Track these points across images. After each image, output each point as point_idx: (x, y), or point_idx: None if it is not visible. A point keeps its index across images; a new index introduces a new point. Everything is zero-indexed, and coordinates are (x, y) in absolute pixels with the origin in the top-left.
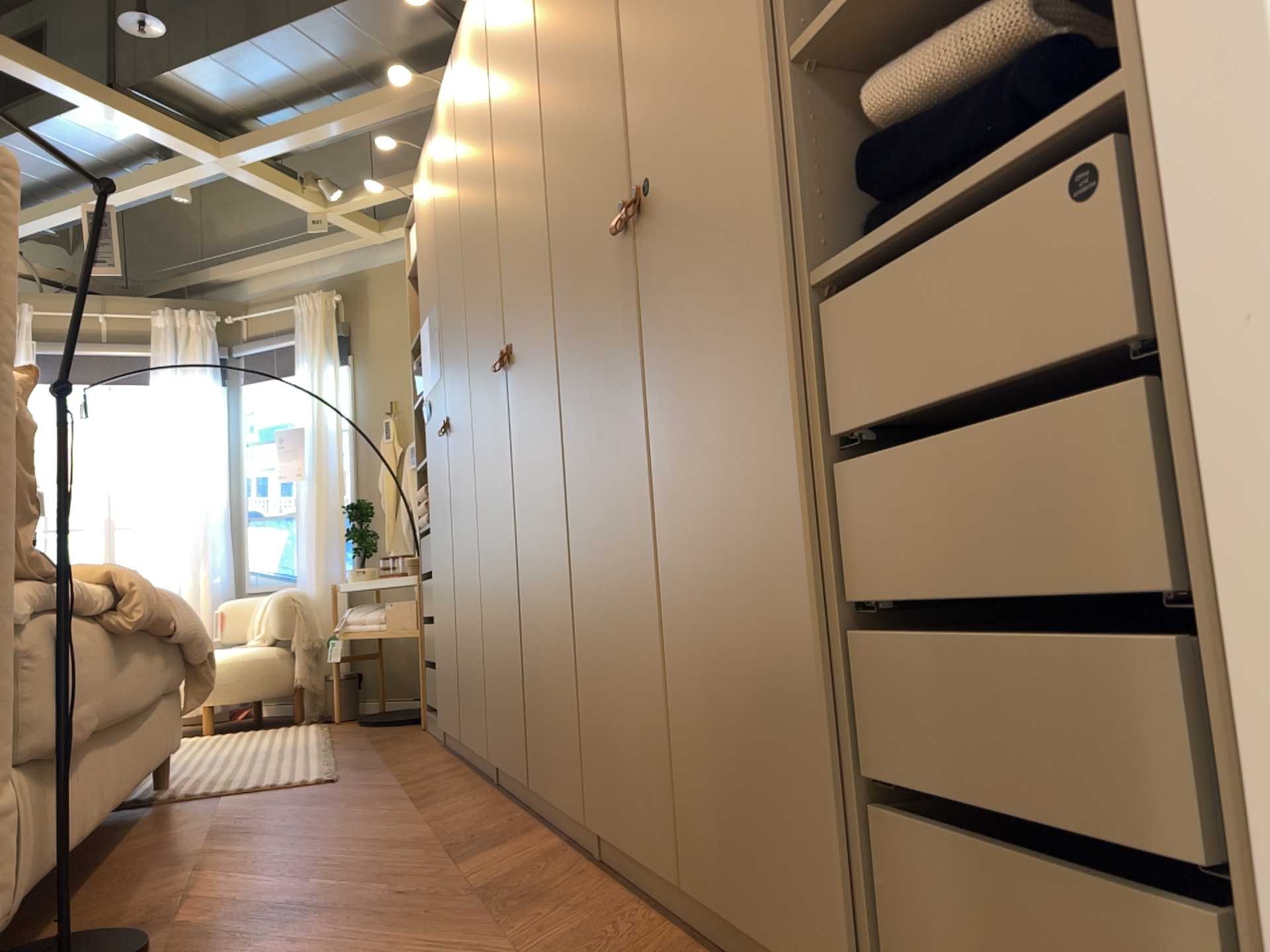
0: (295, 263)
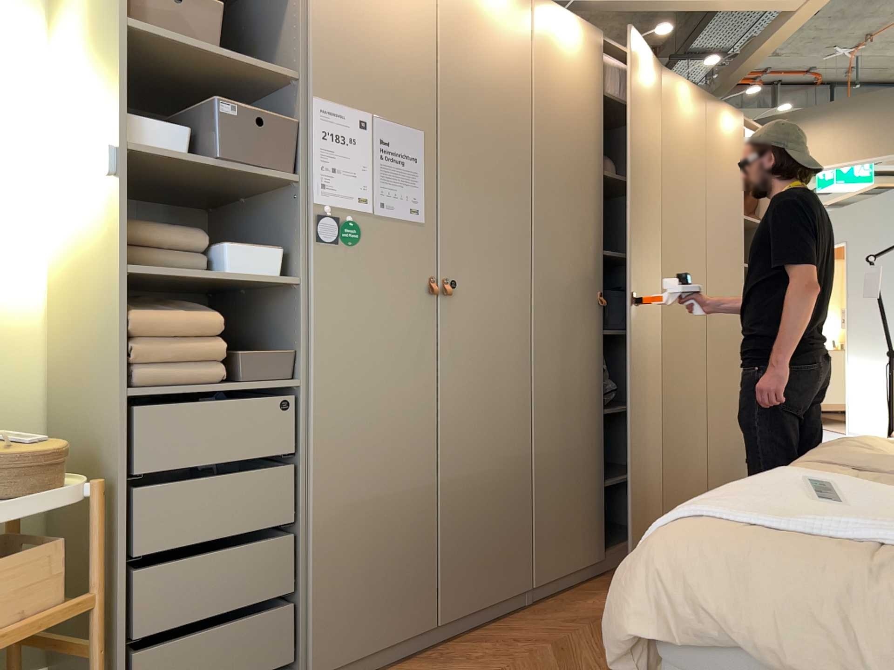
0: None
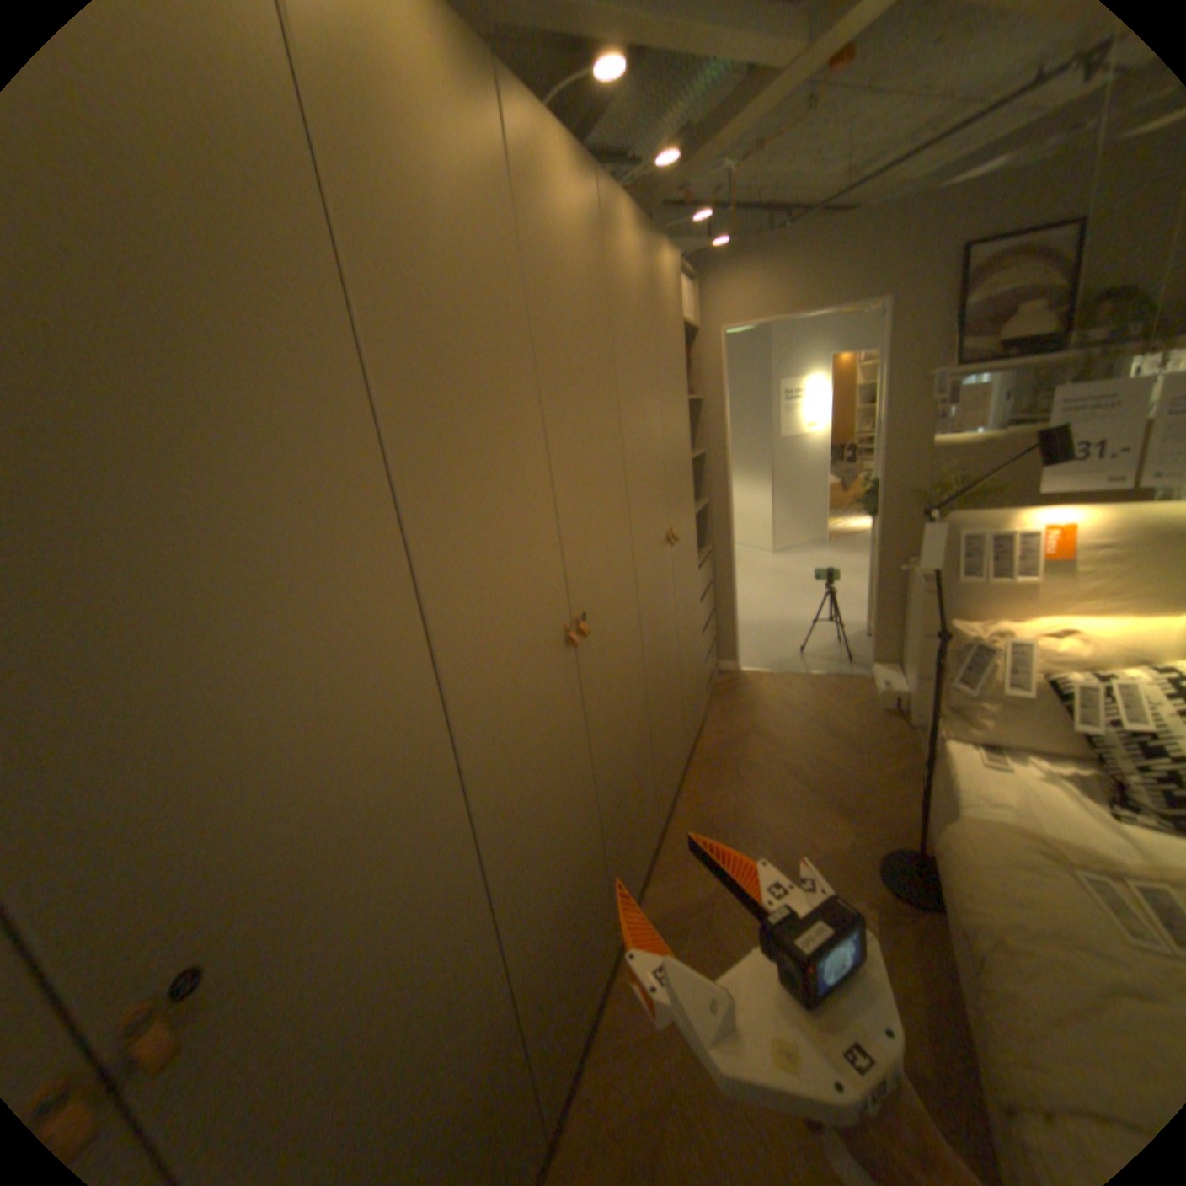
0: None
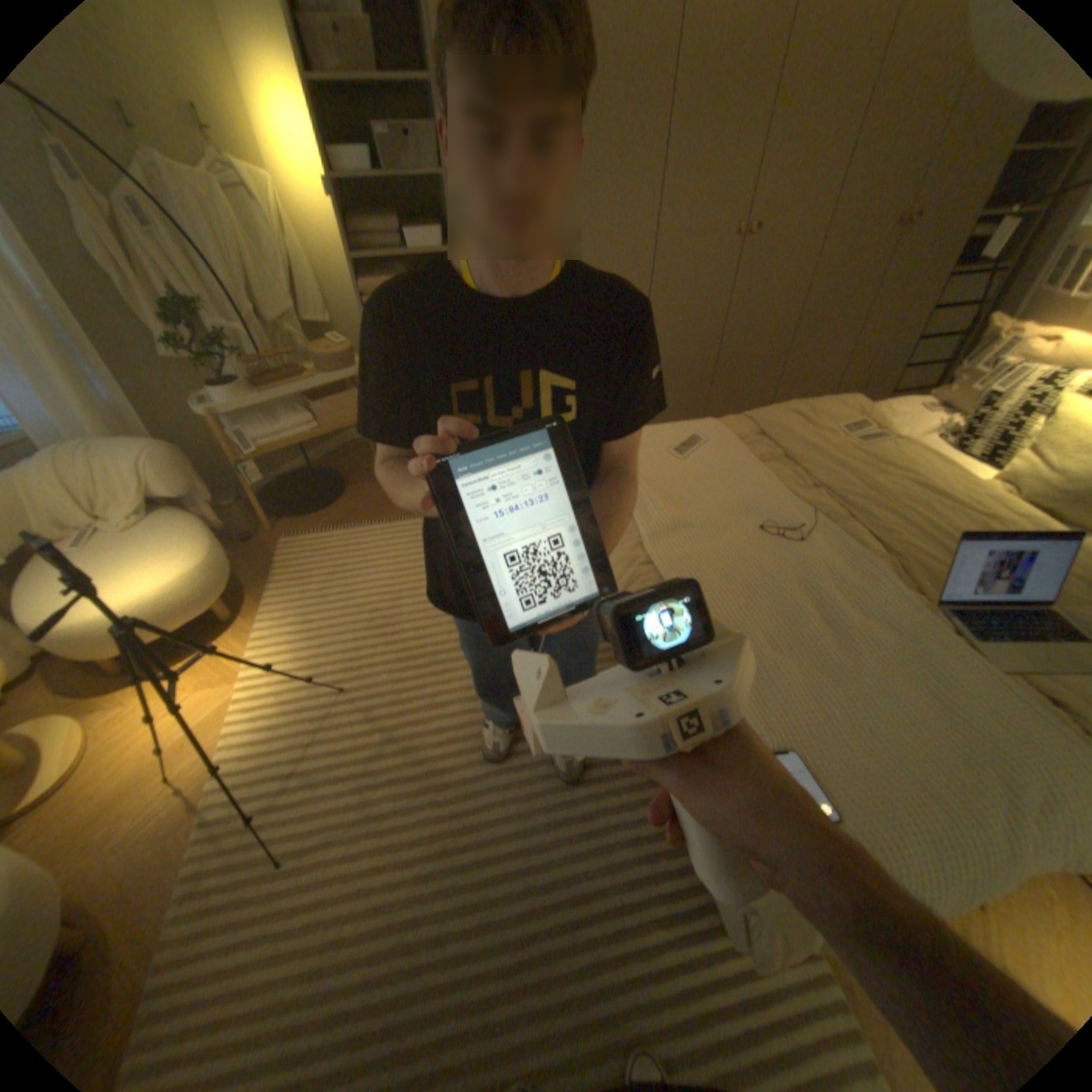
0: None
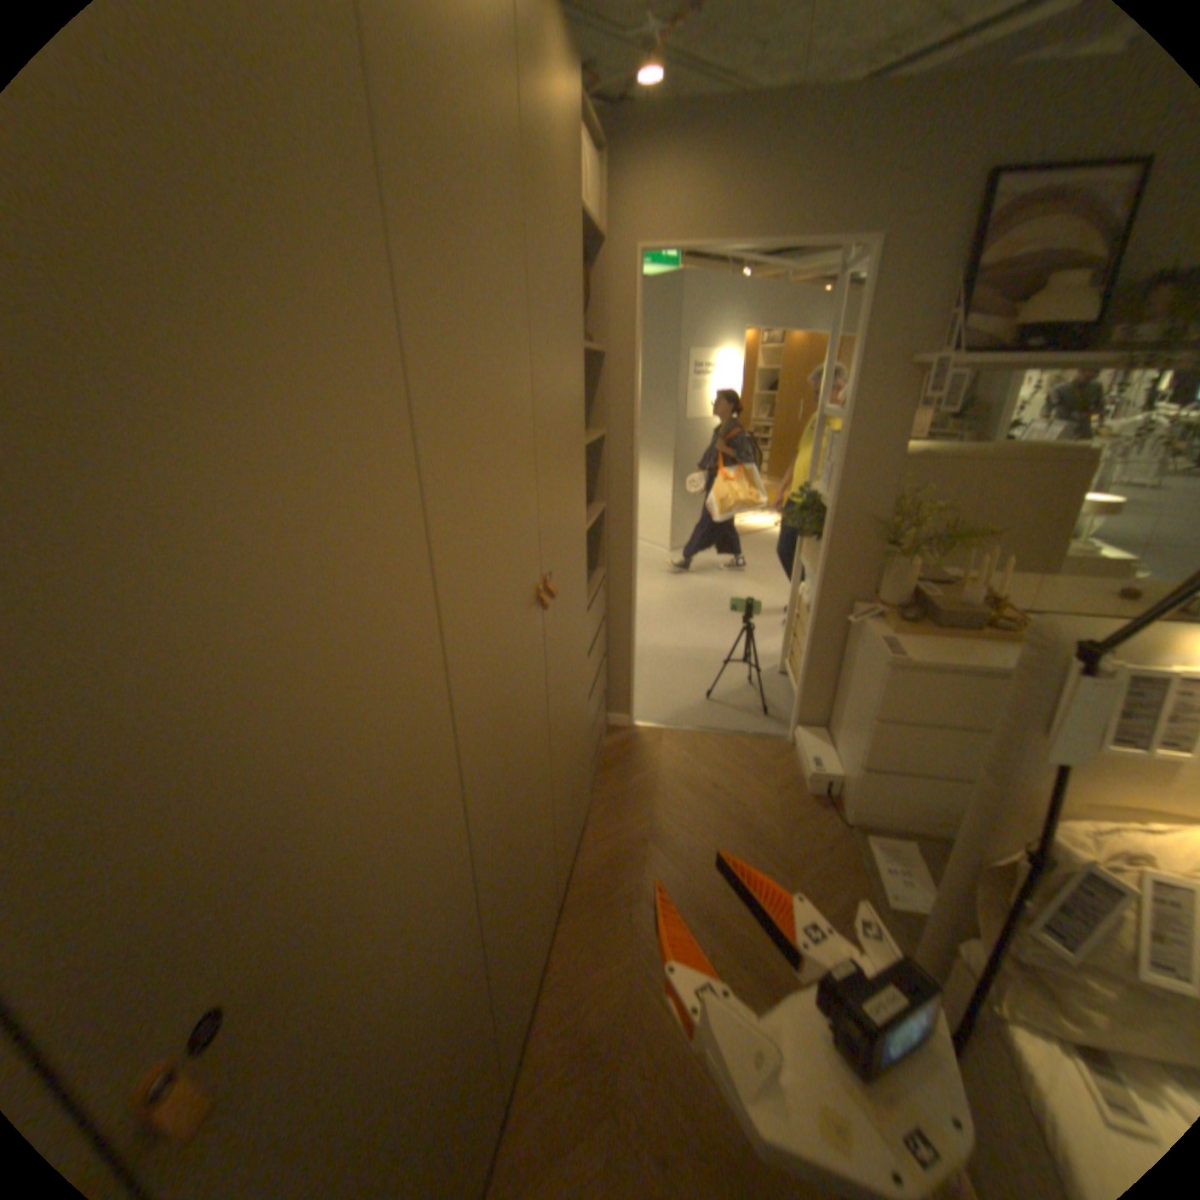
0: None
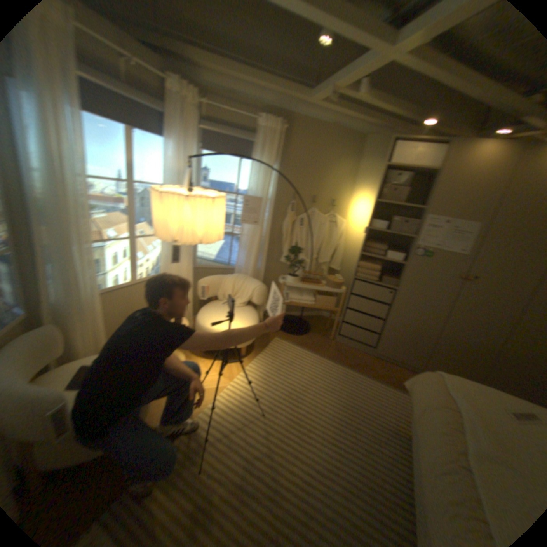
0: (257, 80)
